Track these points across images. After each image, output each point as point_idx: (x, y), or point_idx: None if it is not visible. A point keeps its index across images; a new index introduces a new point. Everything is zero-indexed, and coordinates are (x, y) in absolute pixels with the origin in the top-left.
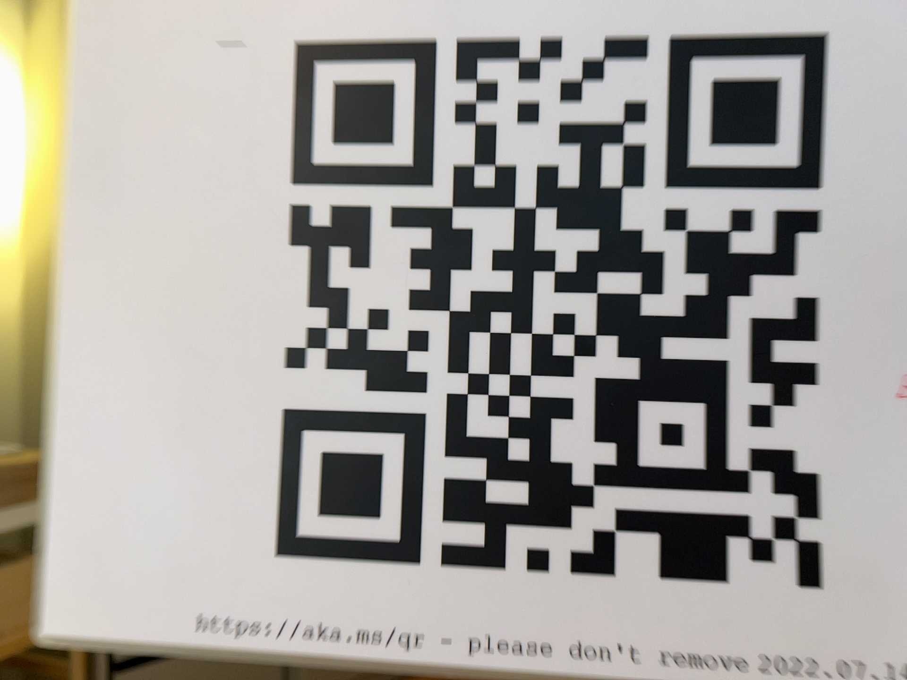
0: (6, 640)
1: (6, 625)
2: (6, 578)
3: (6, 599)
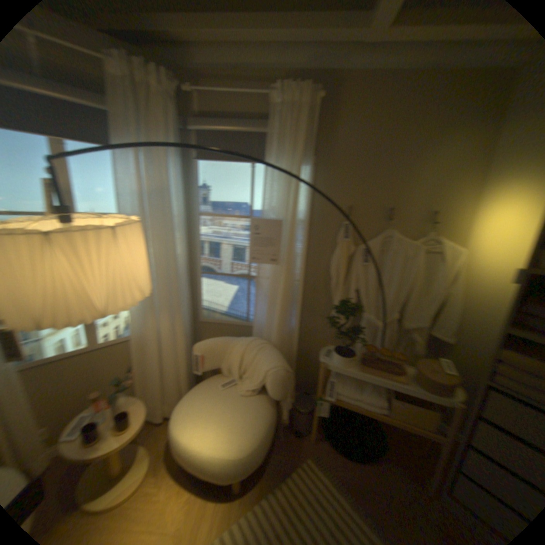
0: (423, 429)
1: (424, 425)
2: (428, 413)
3: (426, 418)
